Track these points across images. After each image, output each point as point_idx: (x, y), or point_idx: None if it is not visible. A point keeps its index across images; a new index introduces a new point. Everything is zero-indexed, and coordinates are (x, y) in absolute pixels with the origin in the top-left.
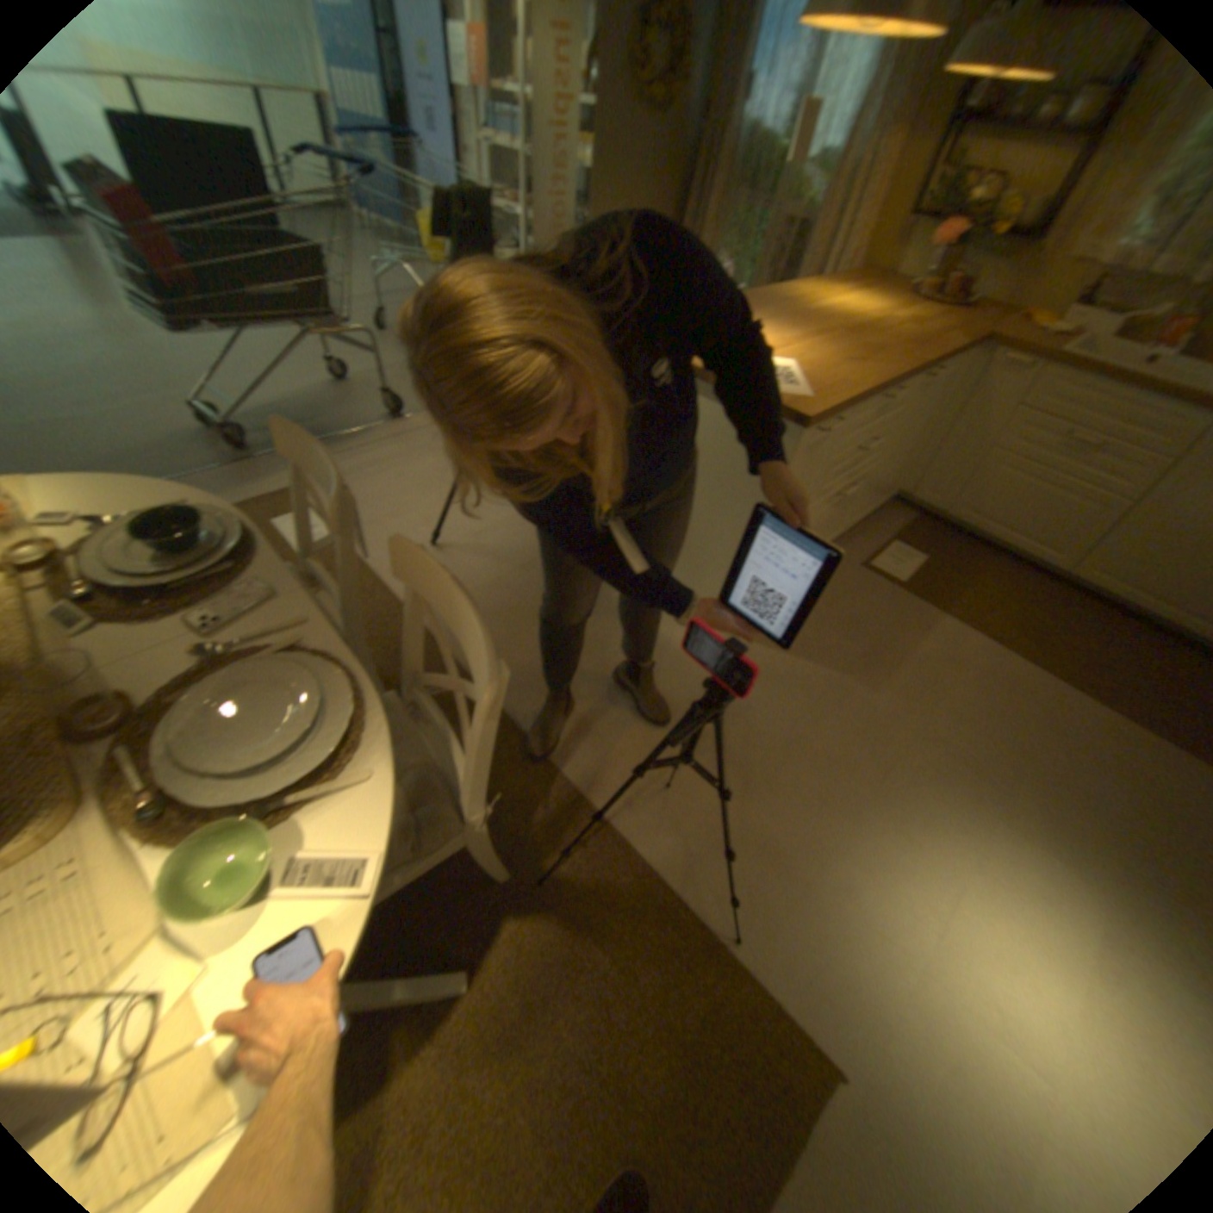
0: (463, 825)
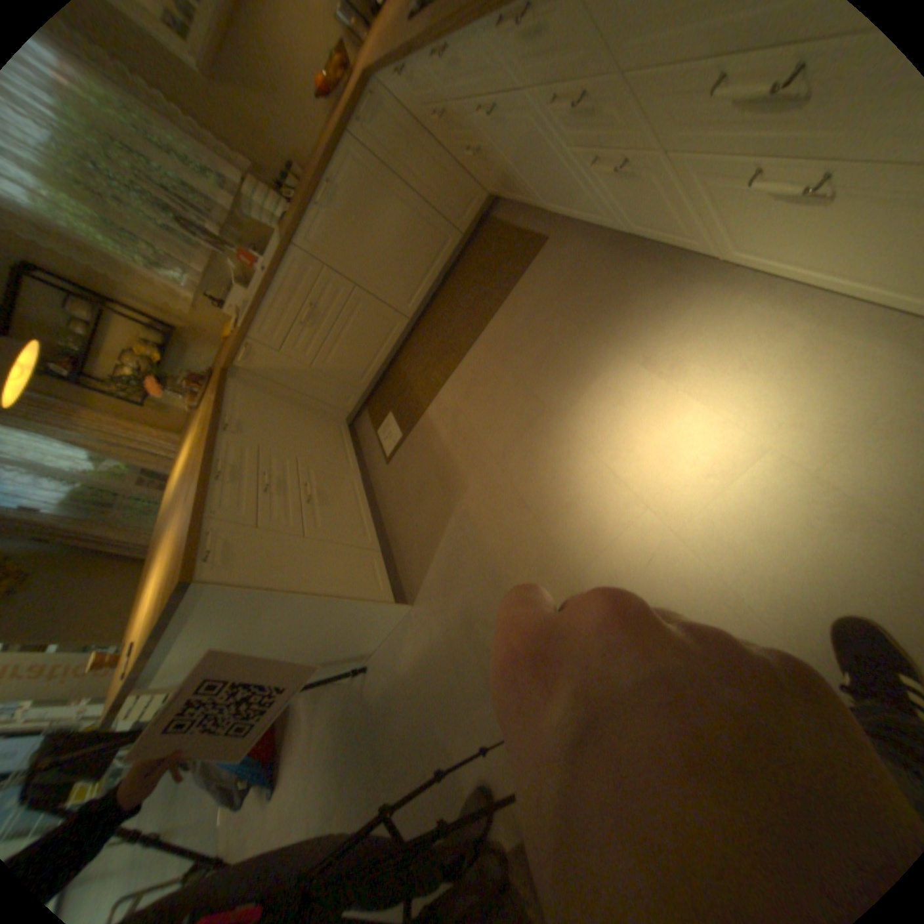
0: None
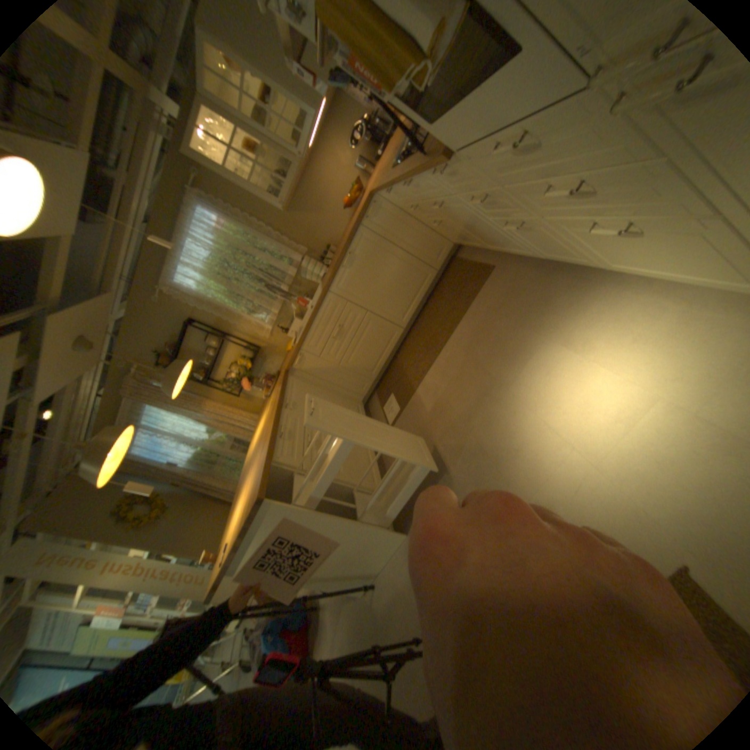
0: None
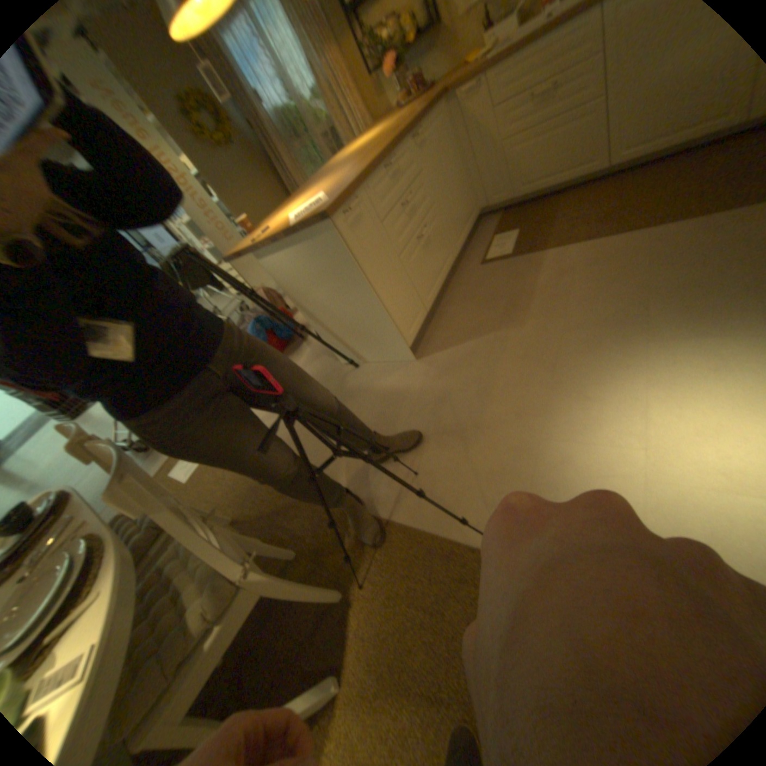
0: (229, 585)
